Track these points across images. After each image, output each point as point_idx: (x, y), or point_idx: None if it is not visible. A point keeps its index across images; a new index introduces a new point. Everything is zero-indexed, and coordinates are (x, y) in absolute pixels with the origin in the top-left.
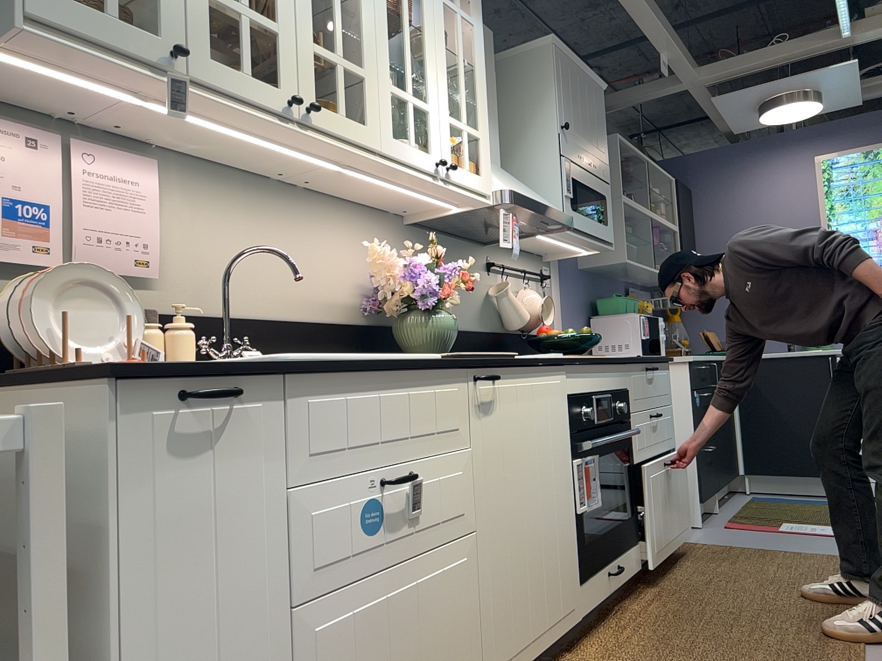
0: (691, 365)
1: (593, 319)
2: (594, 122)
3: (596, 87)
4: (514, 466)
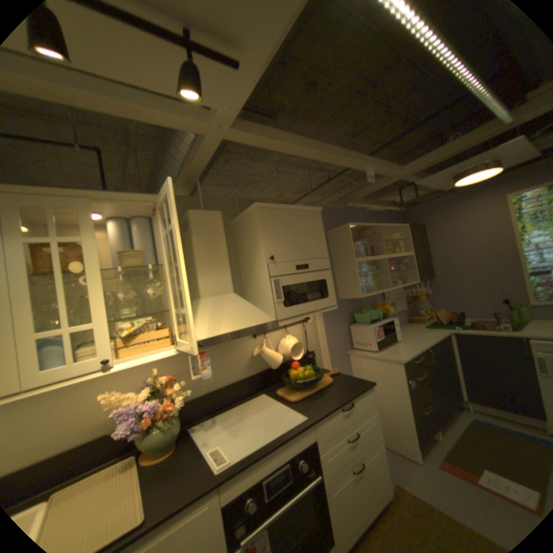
0: (405, 365)
1: (352, 324)
2: (308, 237)
3: (310, 213)
4: None
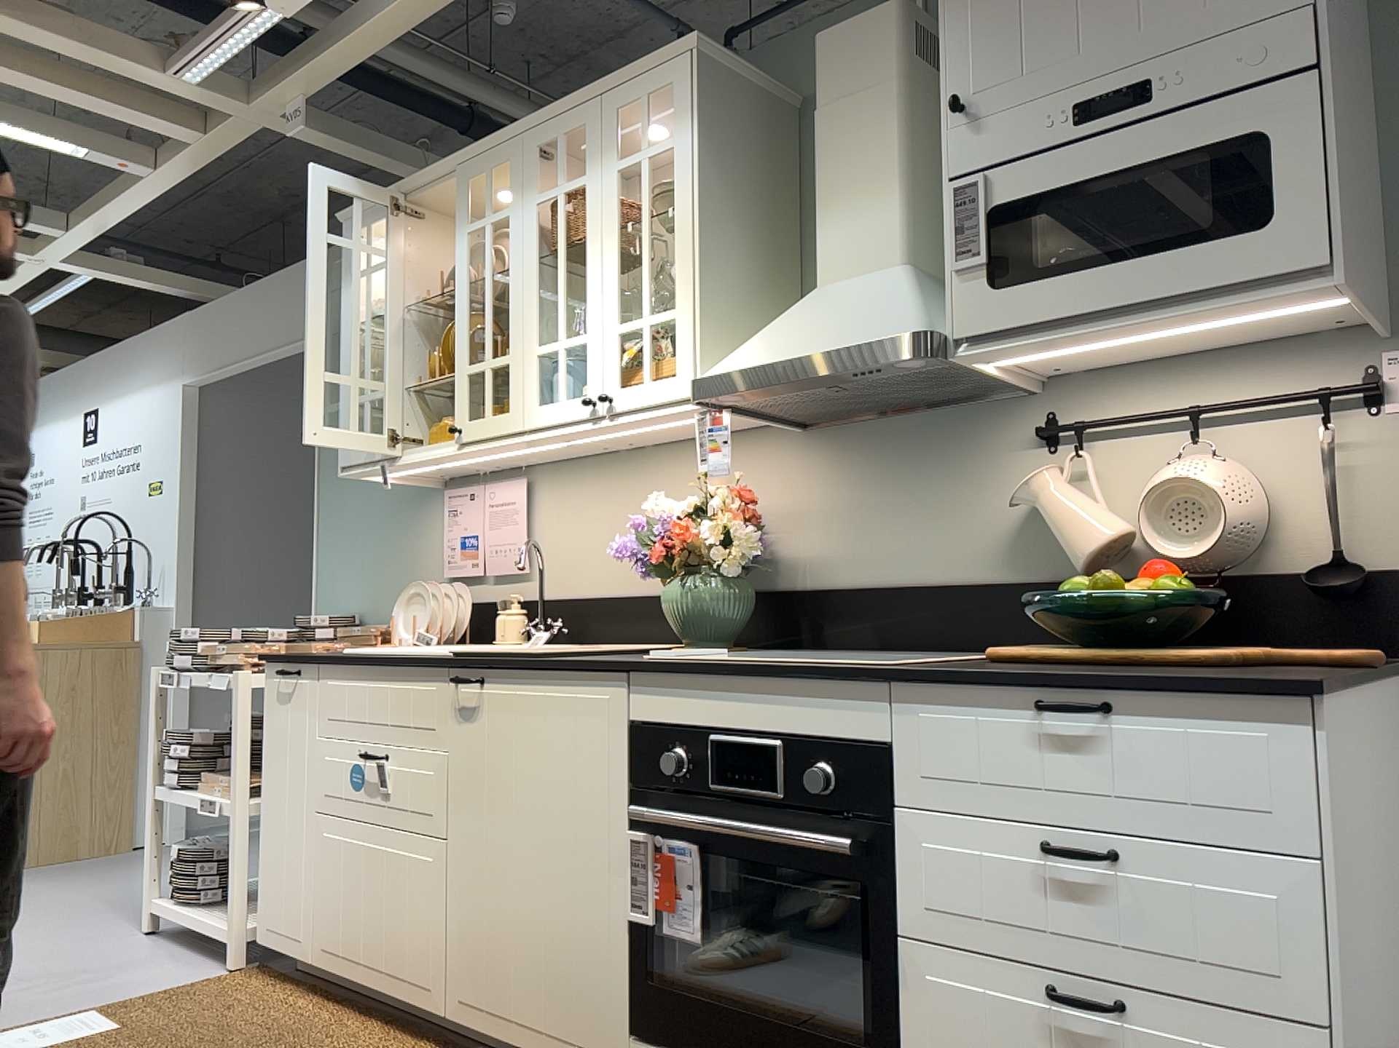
0: None
1: None
2: None
3: None
4: (502, 793)
